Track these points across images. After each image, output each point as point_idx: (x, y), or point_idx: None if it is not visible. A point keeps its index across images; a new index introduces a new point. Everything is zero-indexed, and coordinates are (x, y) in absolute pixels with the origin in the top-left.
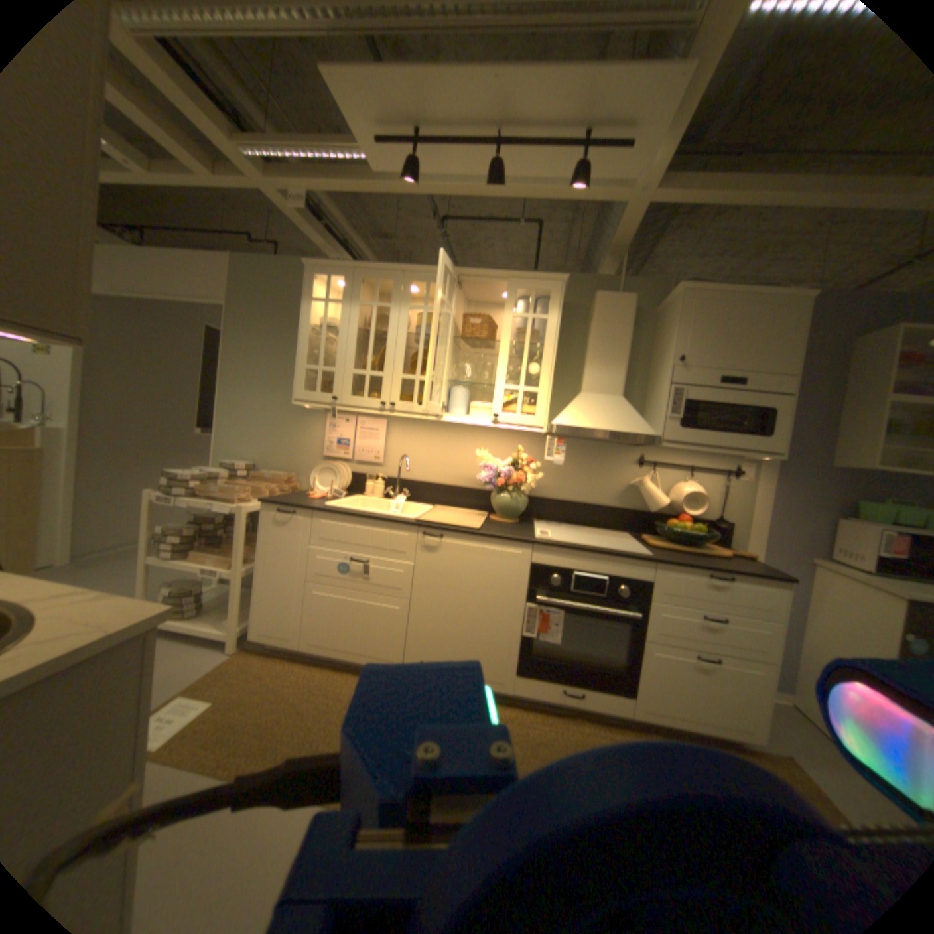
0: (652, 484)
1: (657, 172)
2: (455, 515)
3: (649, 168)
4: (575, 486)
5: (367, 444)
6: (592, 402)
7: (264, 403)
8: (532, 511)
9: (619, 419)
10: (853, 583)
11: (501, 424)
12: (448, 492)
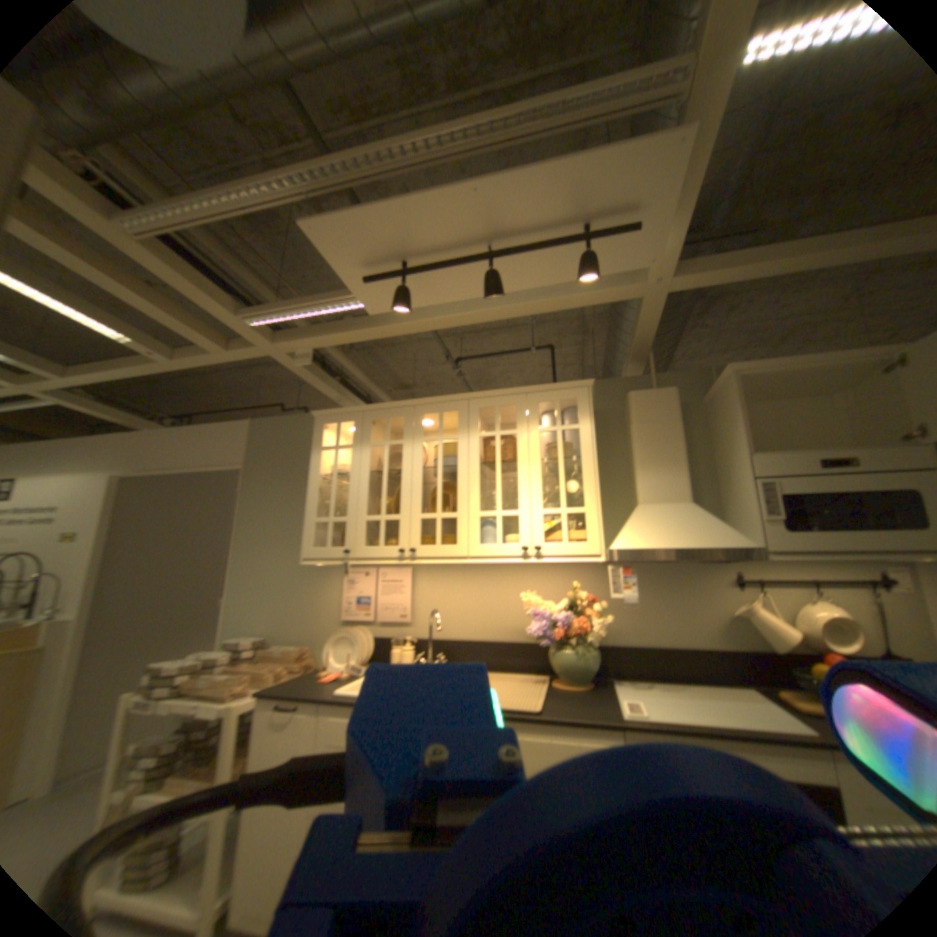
0: (769, 611)
1: (670, 258)
2: (509, 686)
3: (663, 250)
4: (660, 624)
5: (393, 599)
6: (658, 514)
7: (281, 564)
8: (611, 667)
9: (700, 530)
10: None
11: (548, 556)
12: (497, 650)
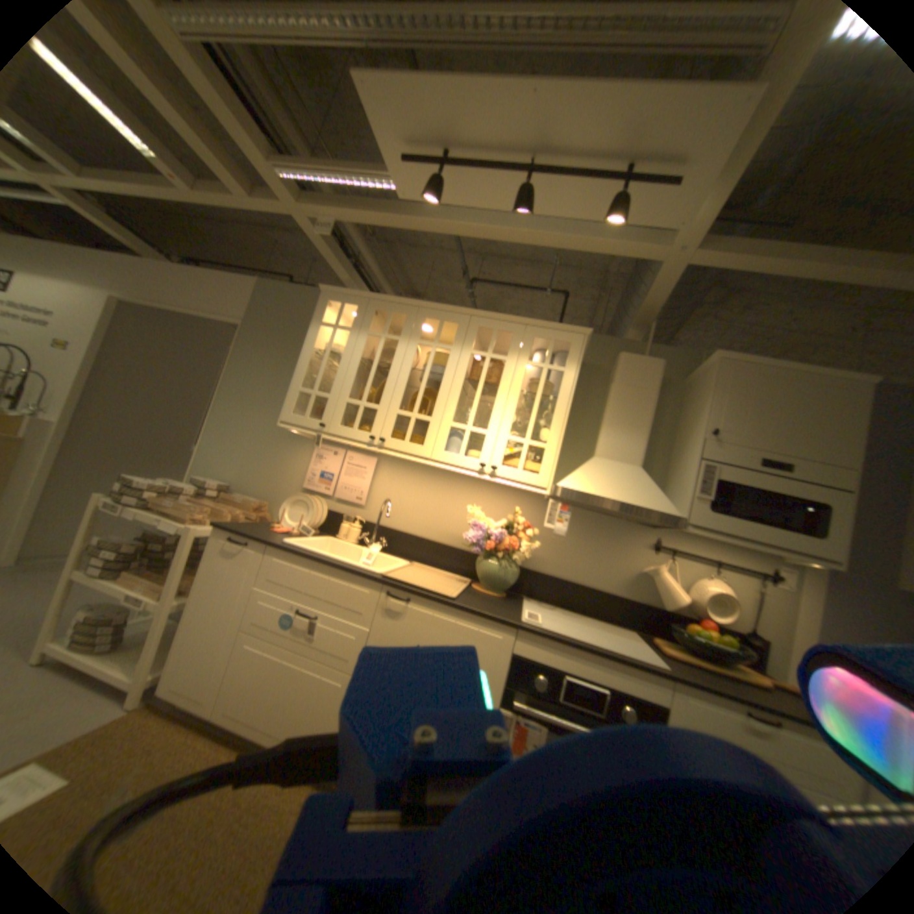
0: (671, 576)
1: (700, 228)
2: (433, 577)
3: (695, 216)
4: (577, 564)
5: (351, 482)
6: (607, 469)
7: (255, 424)
8: (524, 587)
9: (638, 492)
10: None
11: (499, 478)
12: (431, 549)
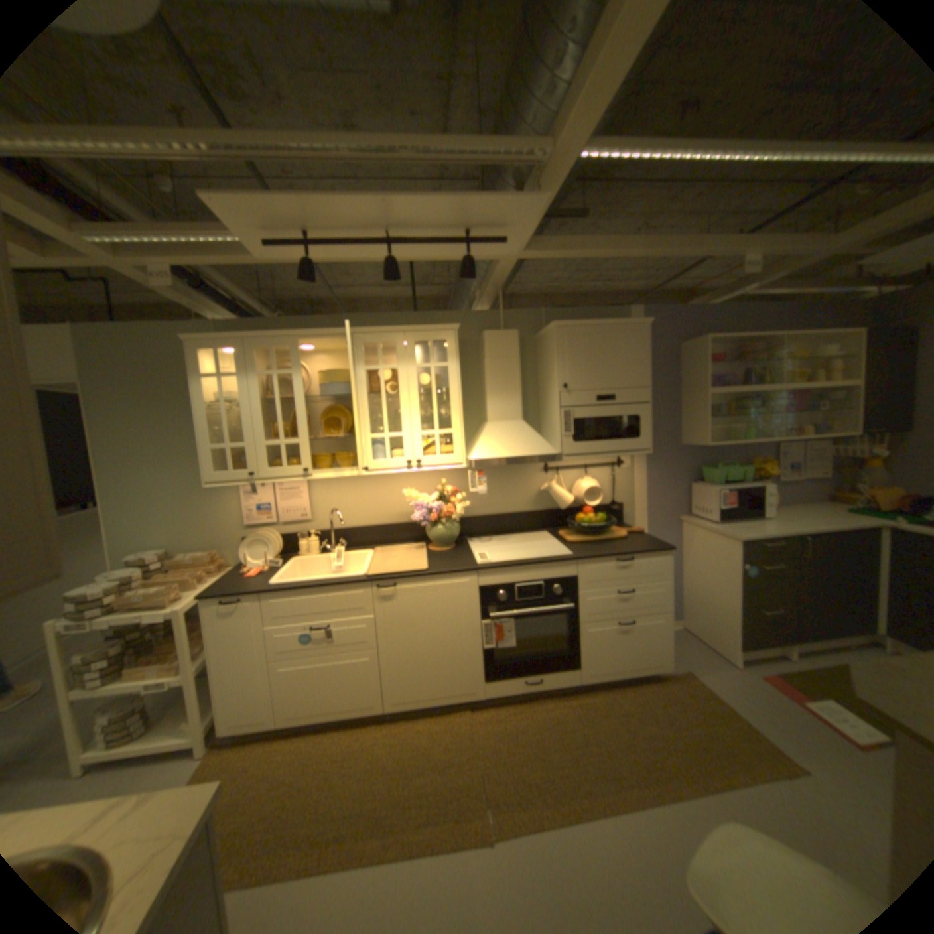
0: (559, 488)
1: (524, 244)
2: (400, 557)
3: (521, 250)
4: (497, 502)
5: (292, 505)
6: (501, 433)
7: (162, 485)
8: (465, 532)
9: (527, 445)
10: (709, 534)
11: (427, 468)
12: (385, 533)
